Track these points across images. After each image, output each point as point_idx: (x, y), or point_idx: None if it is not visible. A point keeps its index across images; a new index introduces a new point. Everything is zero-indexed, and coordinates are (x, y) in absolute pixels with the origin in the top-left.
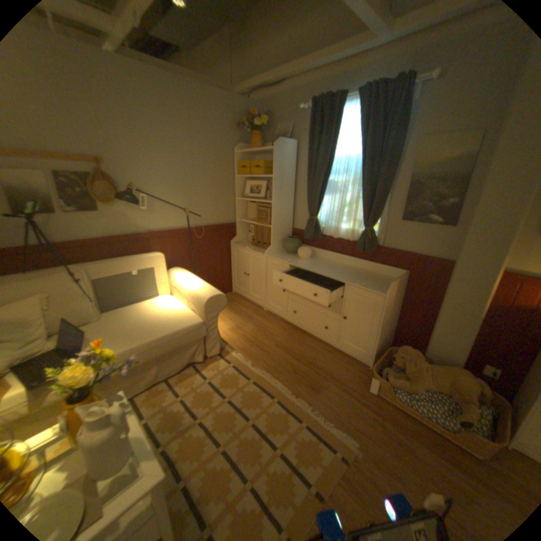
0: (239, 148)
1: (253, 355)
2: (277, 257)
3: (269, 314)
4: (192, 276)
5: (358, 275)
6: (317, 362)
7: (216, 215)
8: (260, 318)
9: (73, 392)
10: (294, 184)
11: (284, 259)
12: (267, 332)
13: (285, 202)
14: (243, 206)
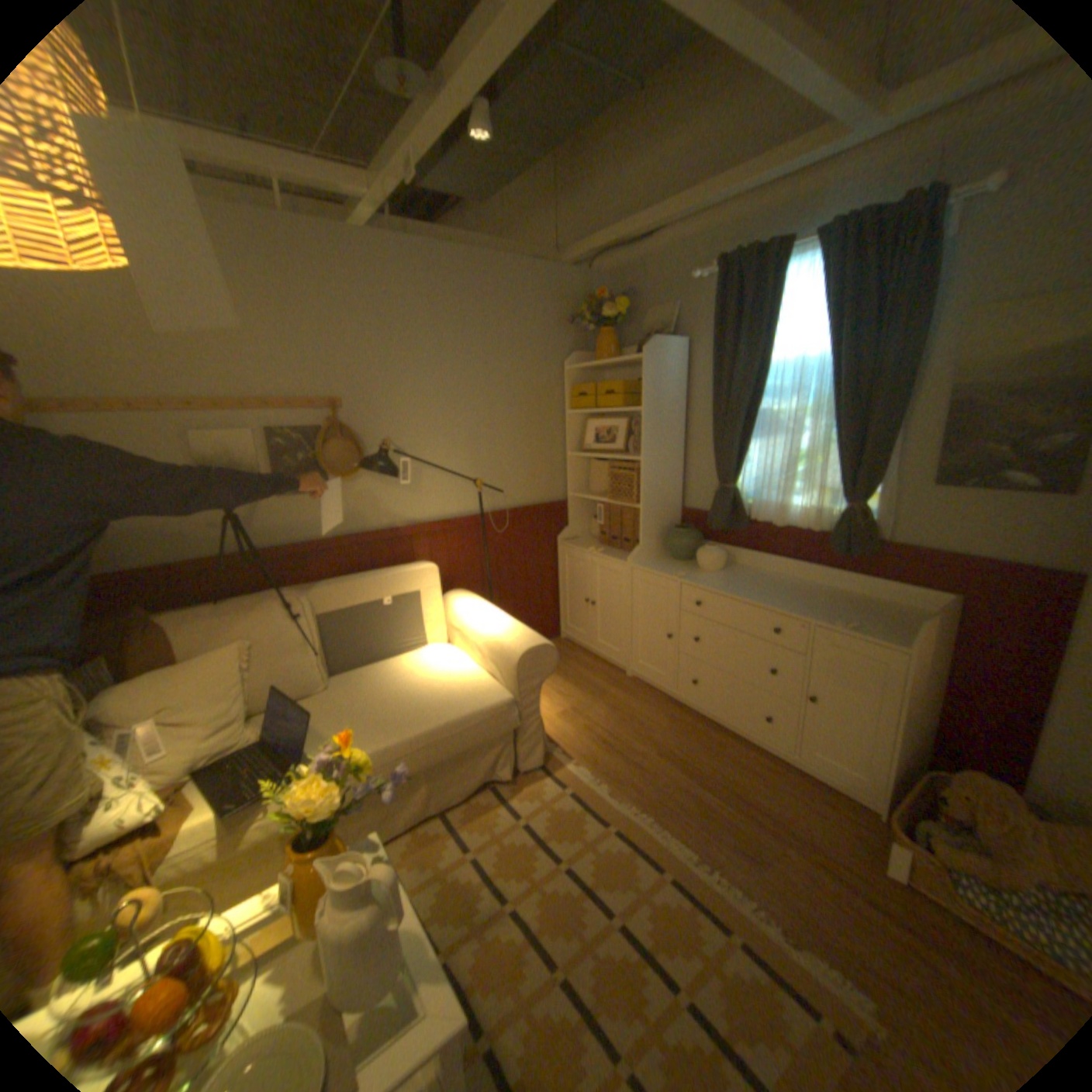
0: (573, 360)
1: (611, 772)
2: (654, 568)
3: (638, 685)
4: (489, 607)
5: (839, 606)
6: (753, 797)
7: (529, 487)
8: (621, 694)
9: (301, 831)
10: (683, 421)
11: (668, 572)
12: (637, 725)
13: (666, 457)
14: (581, 467)
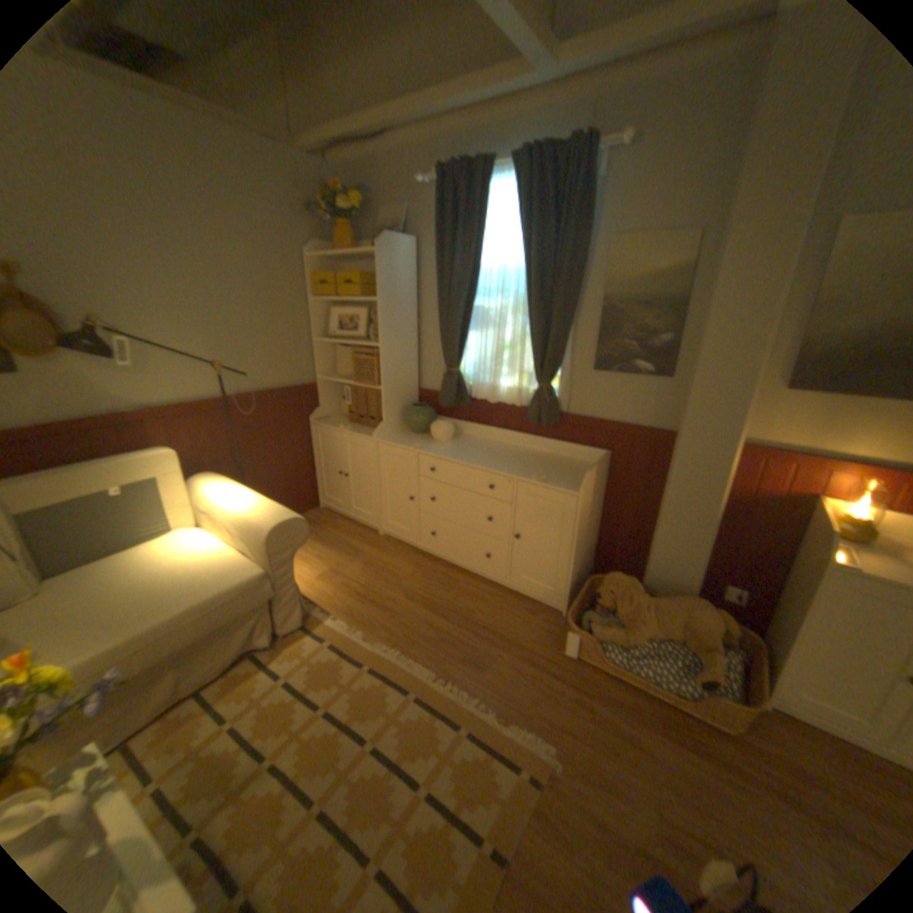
0: (313, 249)
1: (365, 619)
2: (396, 442)
3: (389, 541)
4: (238, 488)
5: (534, 464)
6: (477, 617)
7: (277, 371)
8: (375, 551)
9: None
10: (416, 314)
11: (408, 445)
12: (387, 575)
13: (402, 345)
14: (329, 353)
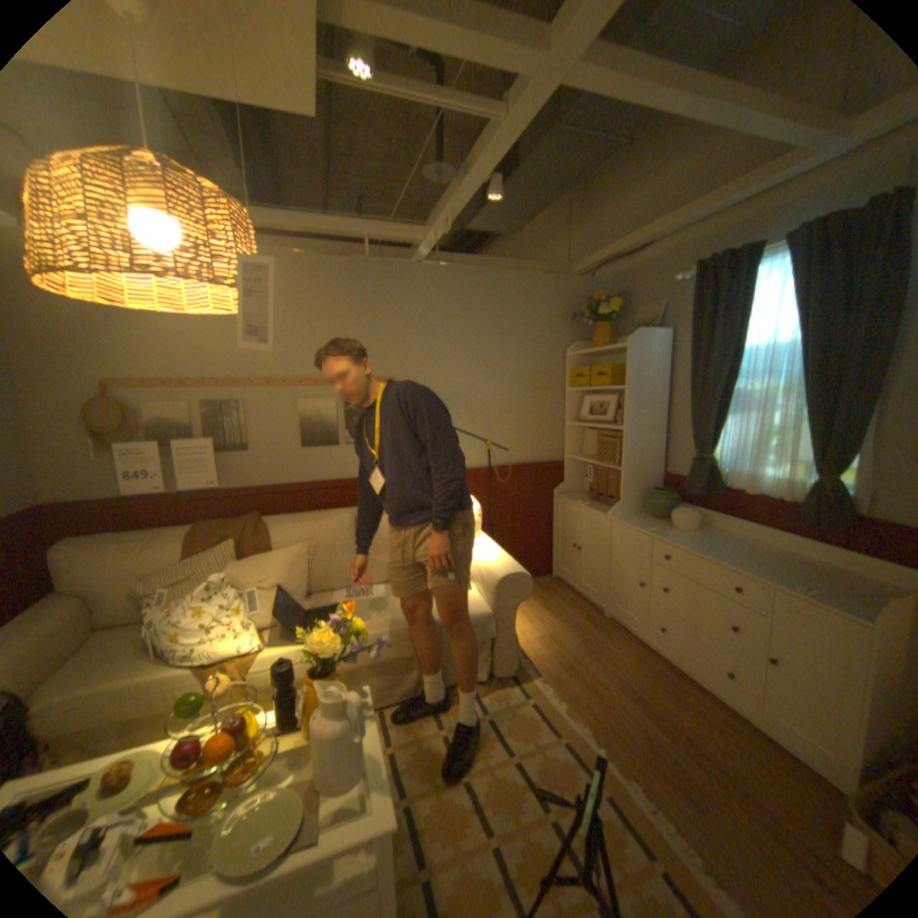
0: (573, 348)
1: (573, 695)
2: (630, 523)
3: (614, 626)
4: (485, 540)
5: (808, 574)
6: (707, 747)
7: (530, 448)
8: (596, 632)
9: (315, 668)
10: (665, 398)
11: (643, 527)
12: (605, 660)
13: (647, 428)
14: (577, 434)
